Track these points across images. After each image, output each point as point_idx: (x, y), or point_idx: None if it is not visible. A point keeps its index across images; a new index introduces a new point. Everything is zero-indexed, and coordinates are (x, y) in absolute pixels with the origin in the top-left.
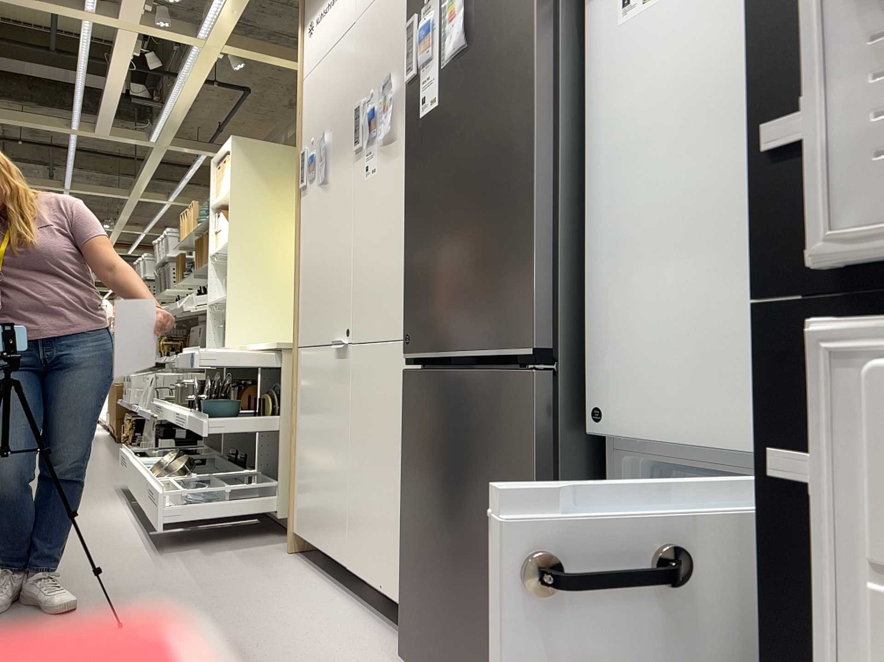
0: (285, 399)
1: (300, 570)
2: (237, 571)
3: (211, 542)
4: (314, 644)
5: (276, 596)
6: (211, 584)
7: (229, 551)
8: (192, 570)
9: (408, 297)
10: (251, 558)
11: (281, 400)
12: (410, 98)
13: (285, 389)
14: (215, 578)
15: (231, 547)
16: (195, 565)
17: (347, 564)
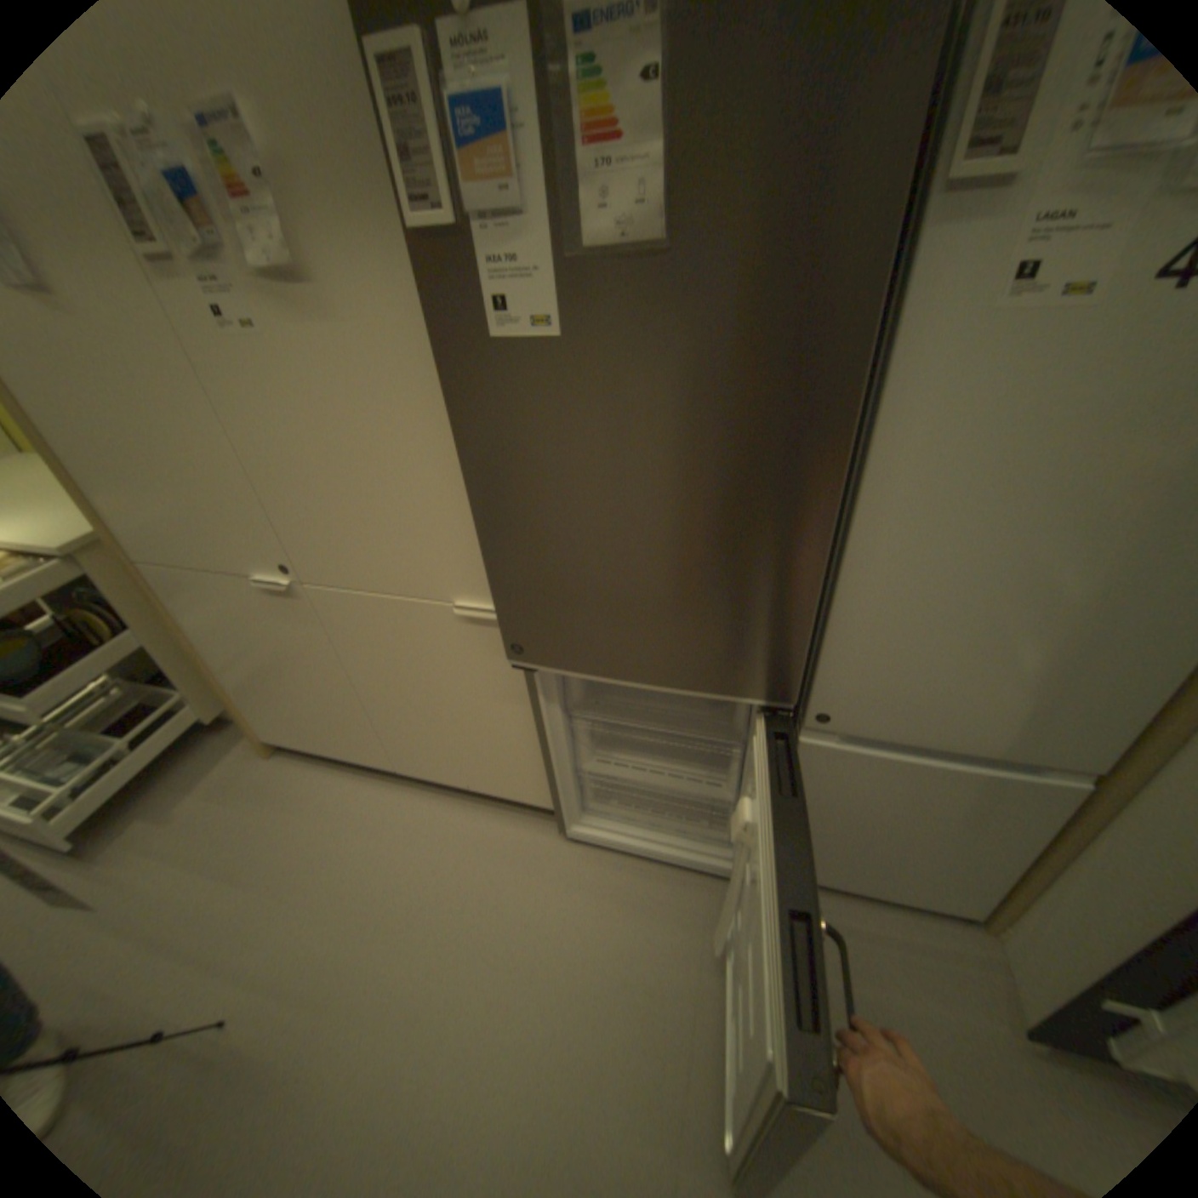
0: (124, 608)
1: (311, 779)
2: (237, 826)
3: (133, 796)
4: (450, 877)
5: (334, 837)
6: (234, 868)
7: (183, 799)
8: (177, 863)
9: (506, 601)
10: (226, 792)
11: (111, 606)
12: (431, 266)
13: (115, 596)
14: (224, 855)
15: (176, 789)
16: (169, 851)
17: (393, 769)
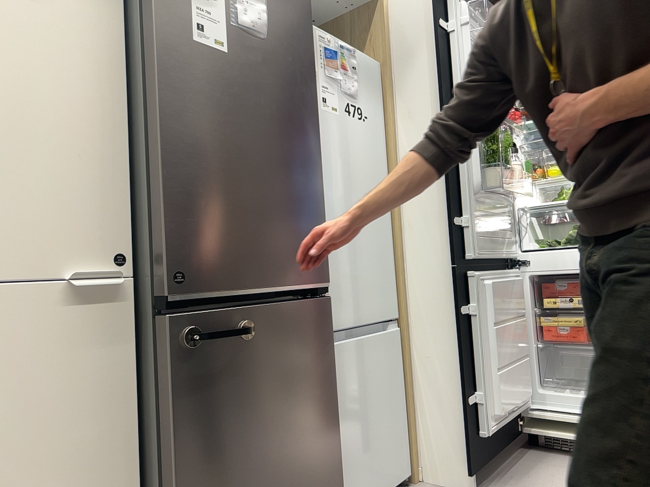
0: None
1: None
2: None
3: None
4: None
5: None
6: None
7: None
8: None
9: (173, 227)
10: None
11: None
12: None
13: None
14: None
15: None
16: None
17: None
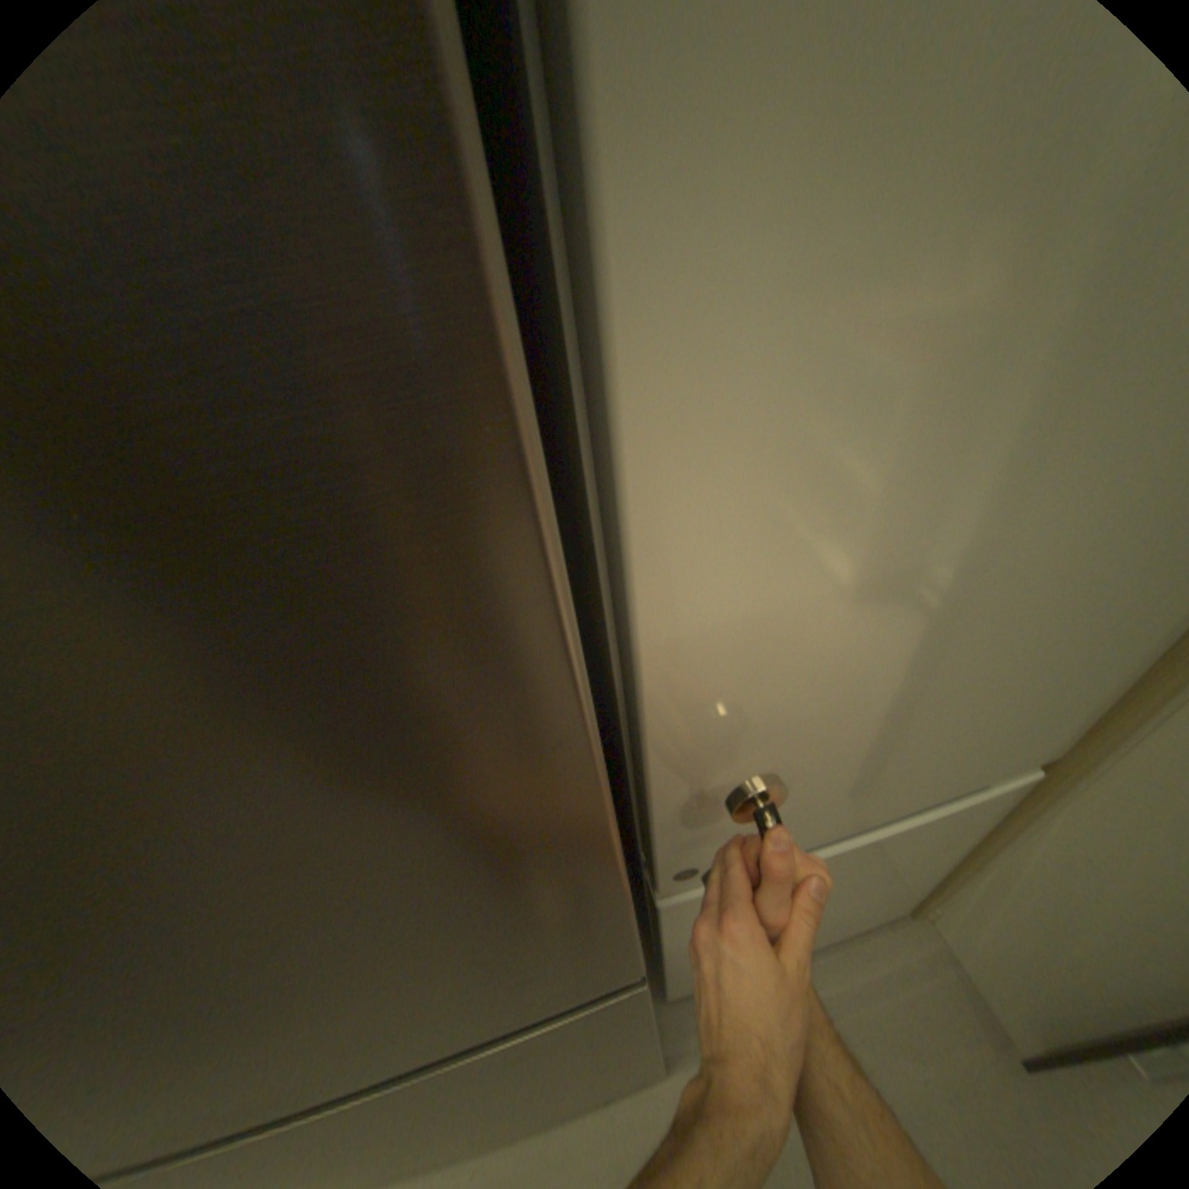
0: None
1: None
2: None
3: None
4: None
5: None
6: None
7: None
8: None
9: None
10: None
11: None
12: None
13: None
14: None
15: None
16: None
17: None
